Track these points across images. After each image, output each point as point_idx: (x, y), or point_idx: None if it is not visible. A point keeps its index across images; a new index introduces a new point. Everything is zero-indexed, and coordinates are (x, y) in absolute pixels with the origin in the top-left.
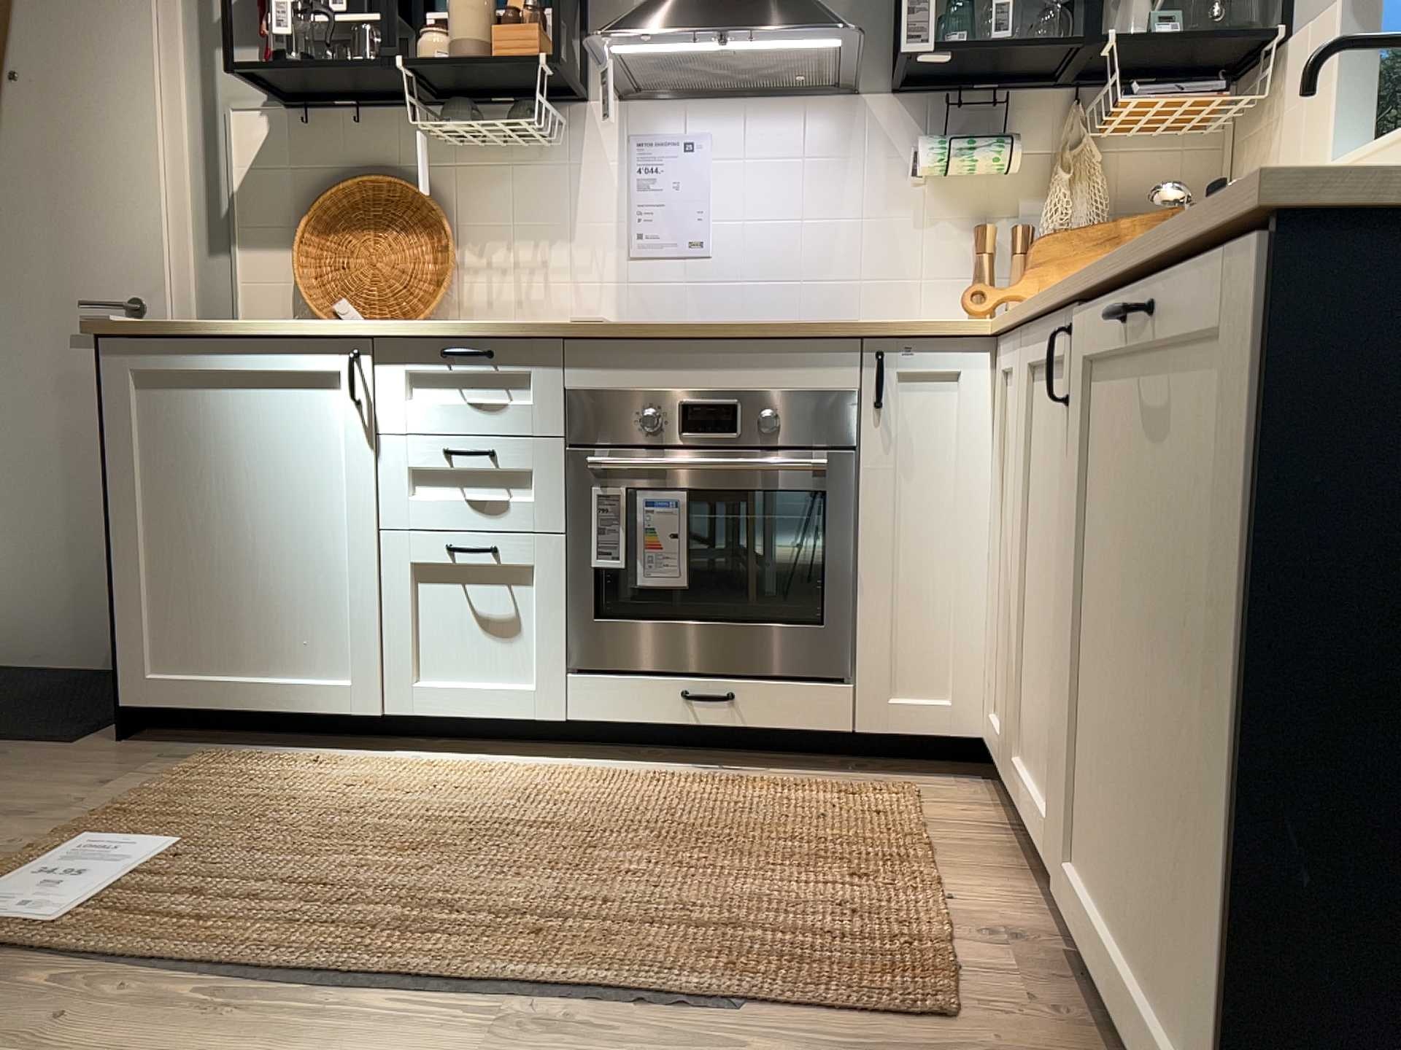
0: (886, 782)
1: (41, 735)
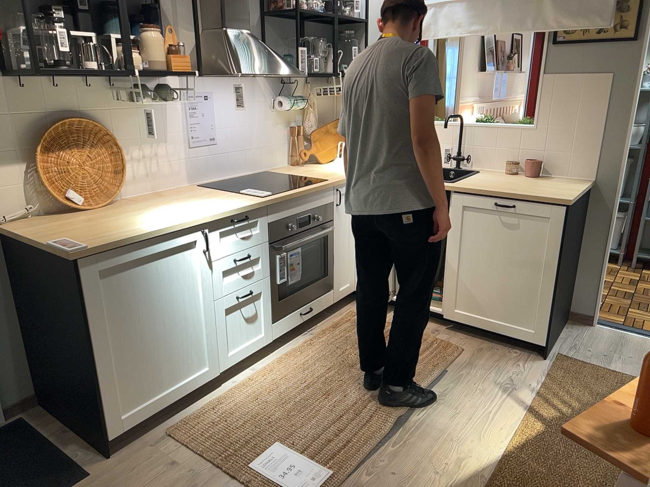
0: (342, 314)
1: (60, 486)
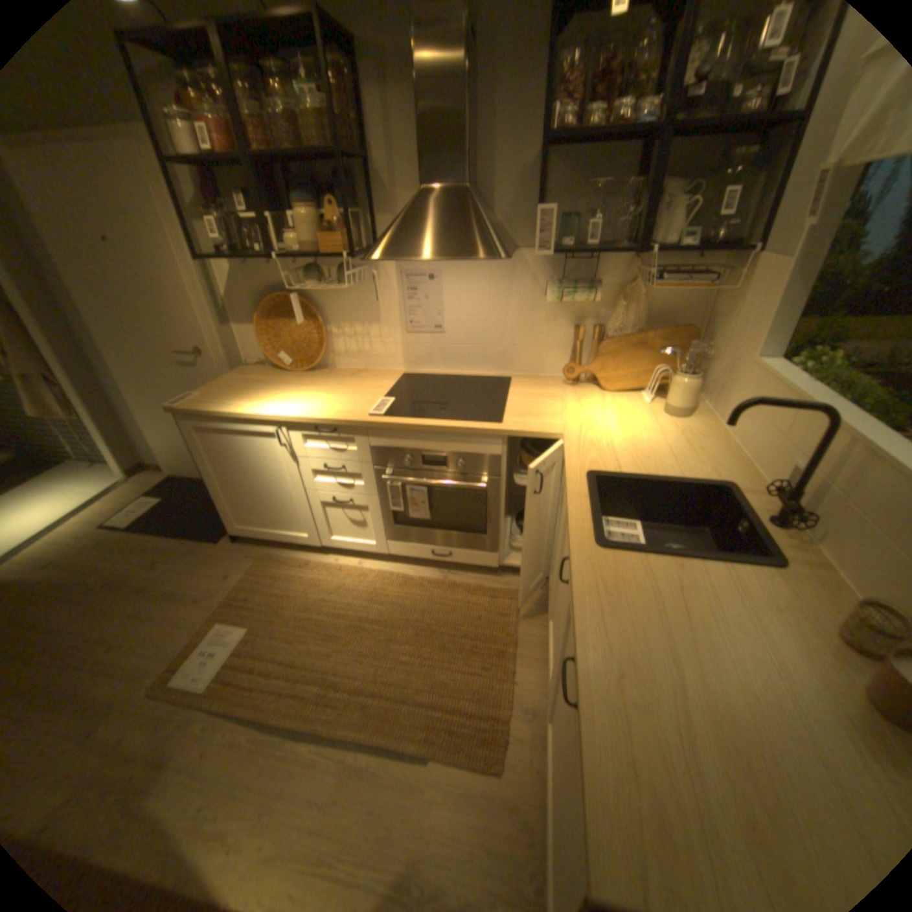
0: (508, 583)
1: (206, 536)
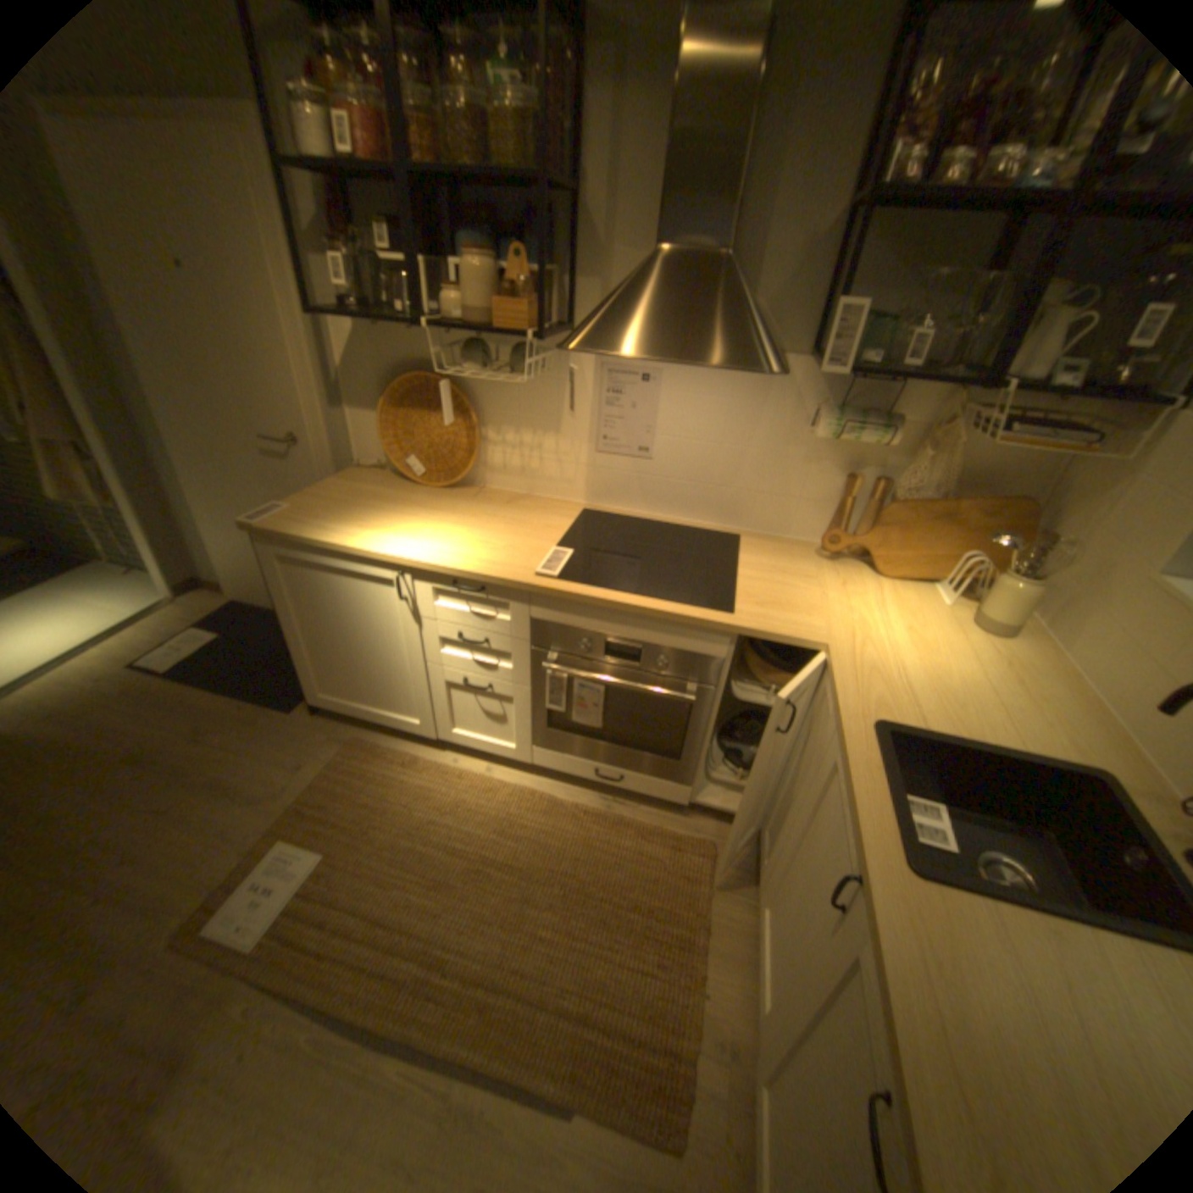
0: (698, 830)
1: (274, 702)
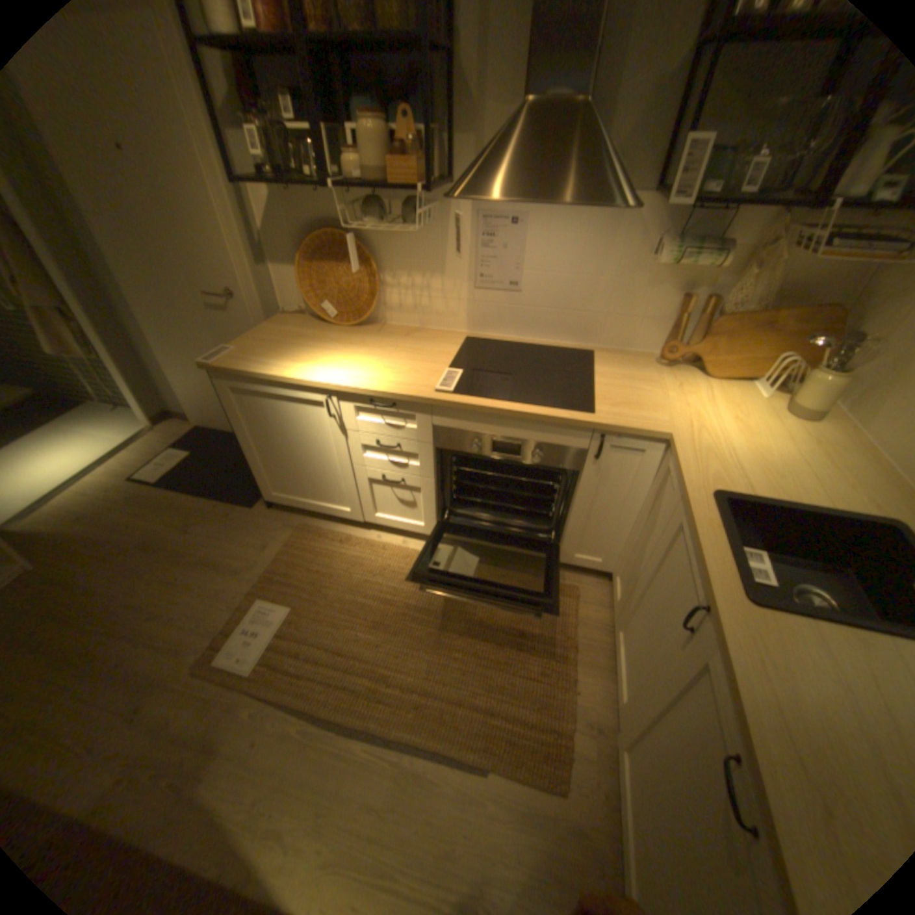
0: (564, 578)
1: (238, 500)
